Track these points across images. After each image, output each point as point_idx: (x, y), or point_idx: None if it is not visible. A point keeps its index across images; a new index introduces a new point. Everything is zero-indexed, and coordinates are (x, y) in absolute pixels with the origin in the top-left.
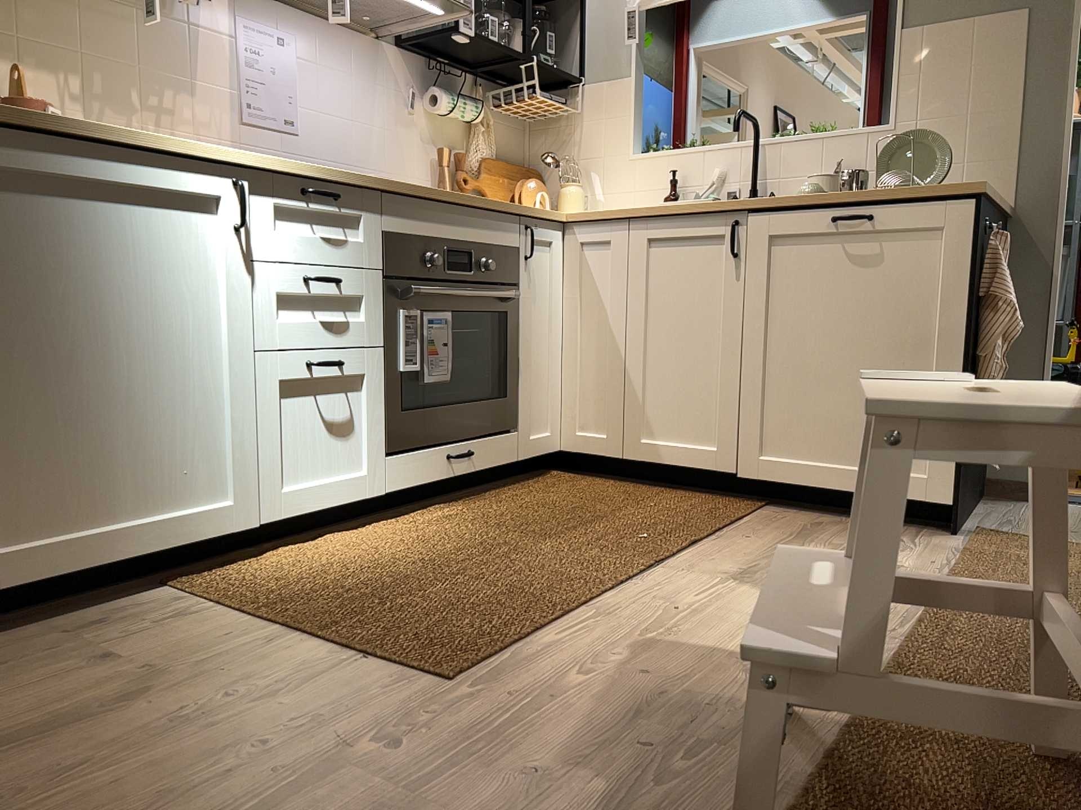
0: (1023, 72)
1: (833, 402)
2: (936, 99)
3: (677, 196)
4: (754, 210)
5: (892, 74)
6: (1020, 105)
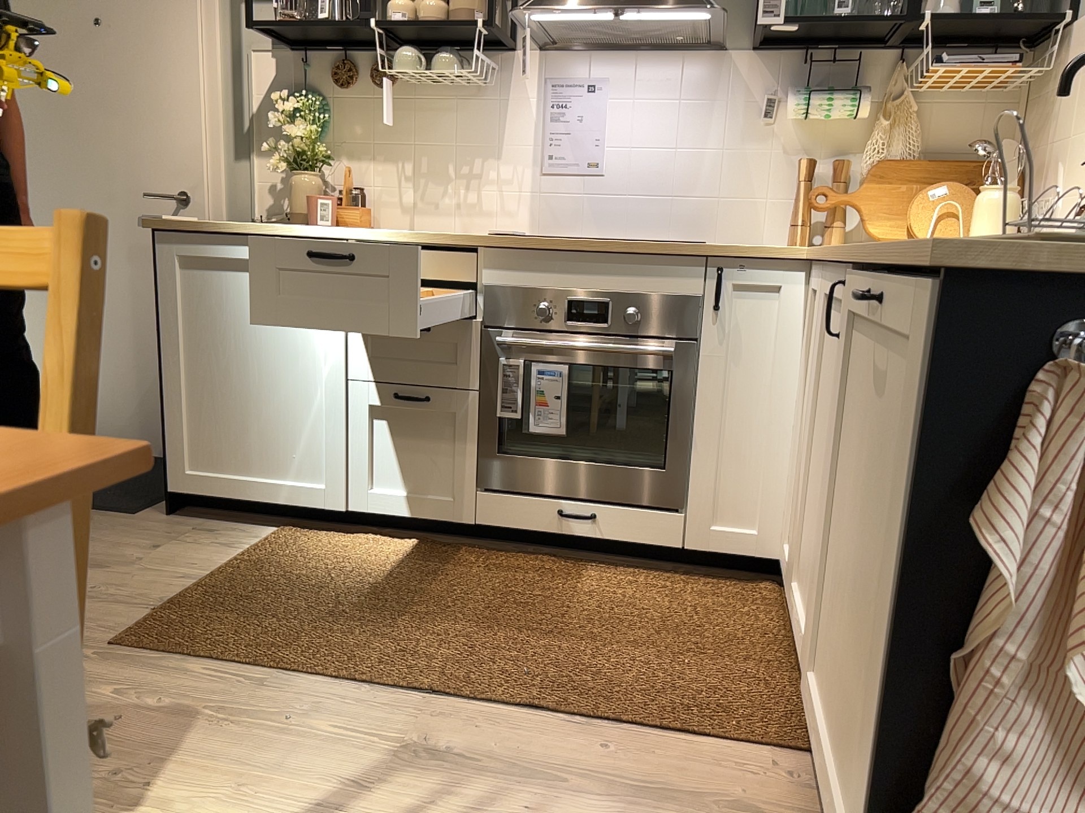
0: None
1: (852, 640)
2: None
3: None
4: (855, 270)
5: None
6: None
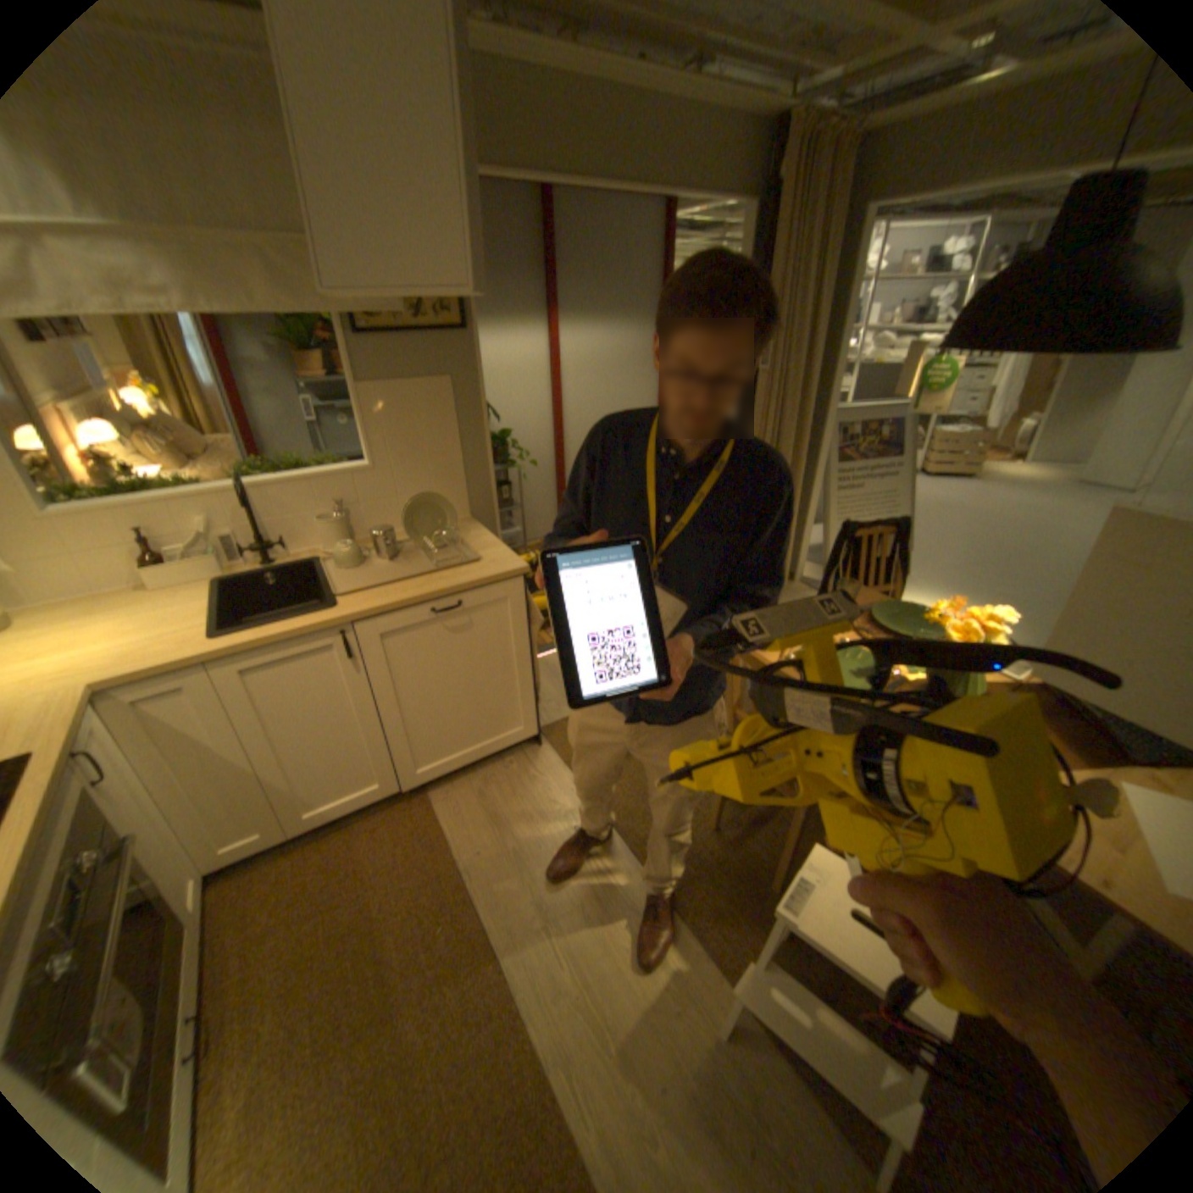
0: (455, 424)
1: (455, 720)
2: (399, 443)
3: (144, 551)
4: (356, 622)
5: (357, 422)
6: (459, 448)
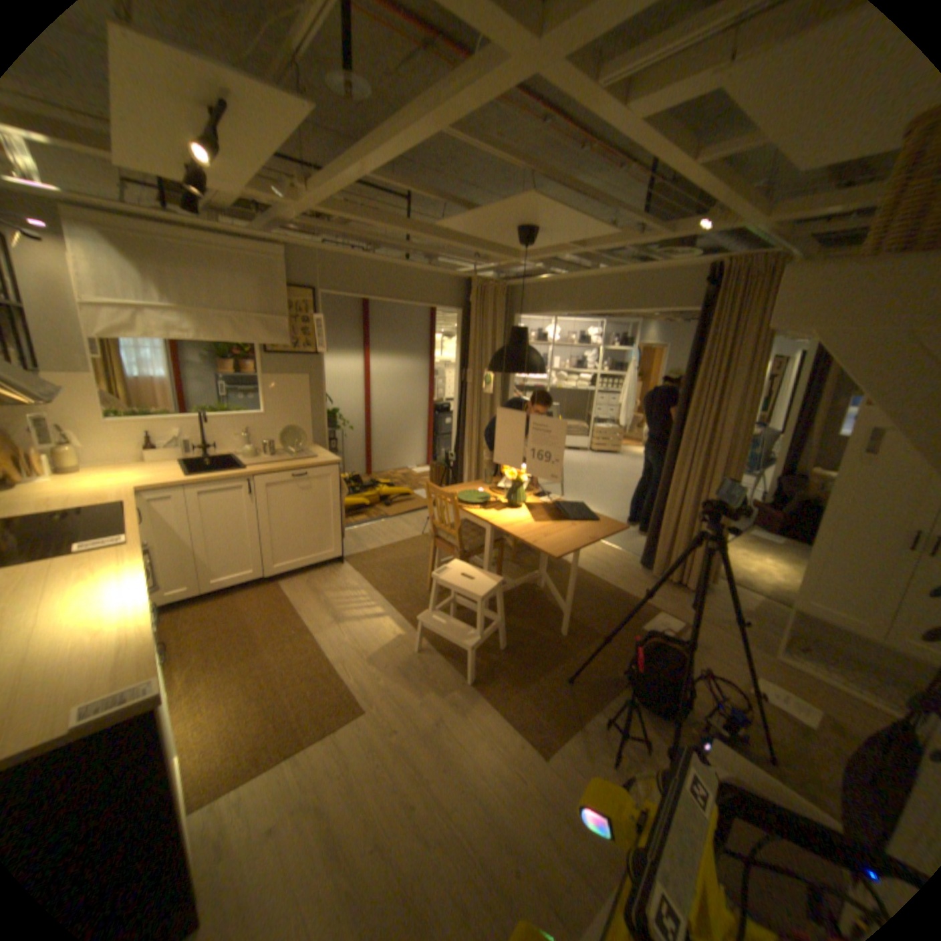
0: (311, 396)
1: (299, 537)
2: (282, 402)
3: (148, 443)
4: (258, 474)
5: (262, 391)
6: (311, 407)
